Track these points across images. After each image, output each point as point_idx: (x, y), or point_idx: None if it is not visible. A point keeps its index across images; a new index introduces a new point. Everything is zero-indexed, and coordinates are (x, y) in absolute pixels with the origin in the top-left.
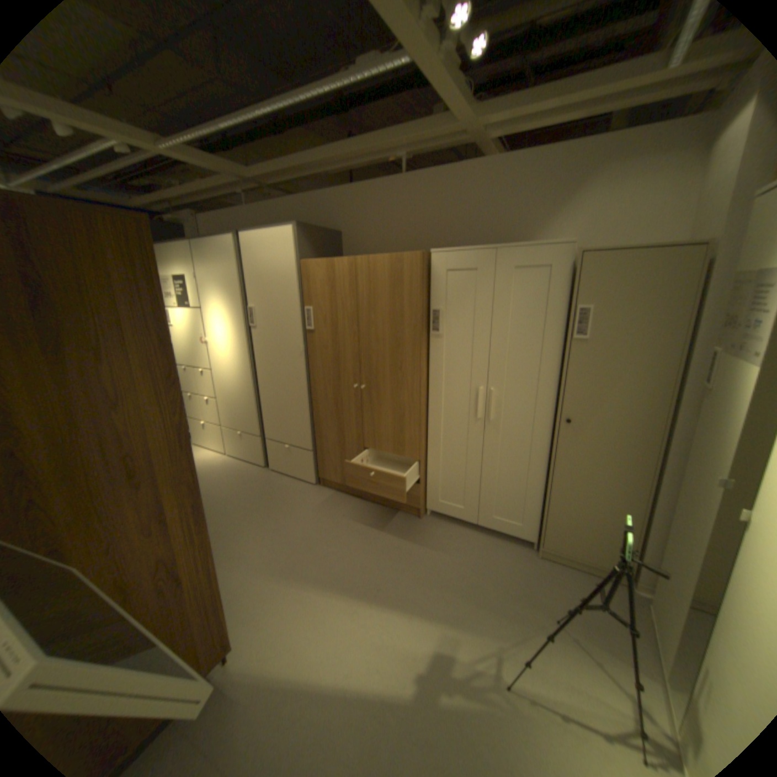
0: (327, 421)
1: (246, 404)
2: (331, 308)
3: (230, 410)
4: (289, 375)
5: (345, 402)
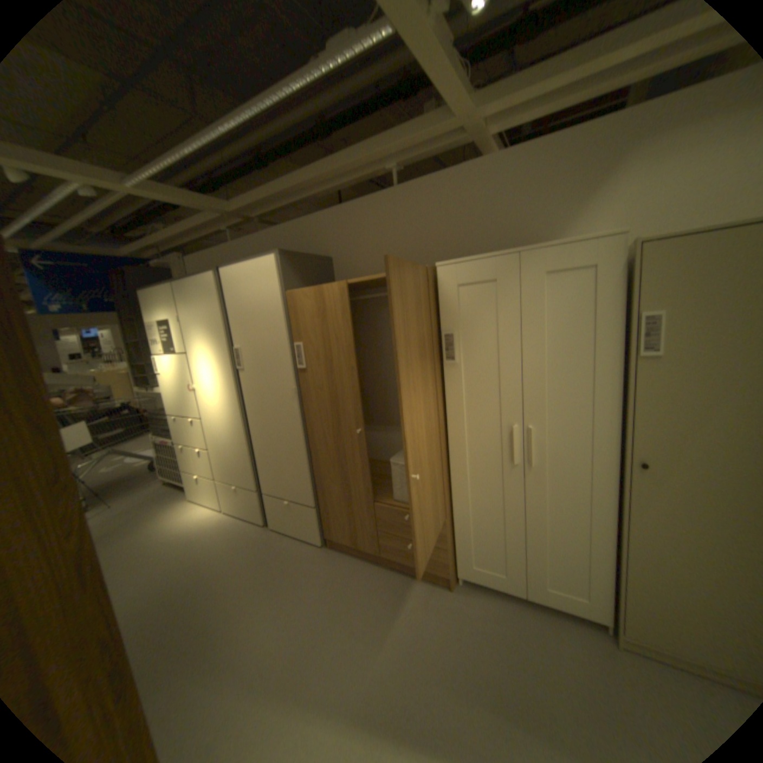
0: (329, 473)
1: (238, 455)
2: (323, 342)
3: (221, 462)
4: (282, 421)
5: (347, 449)
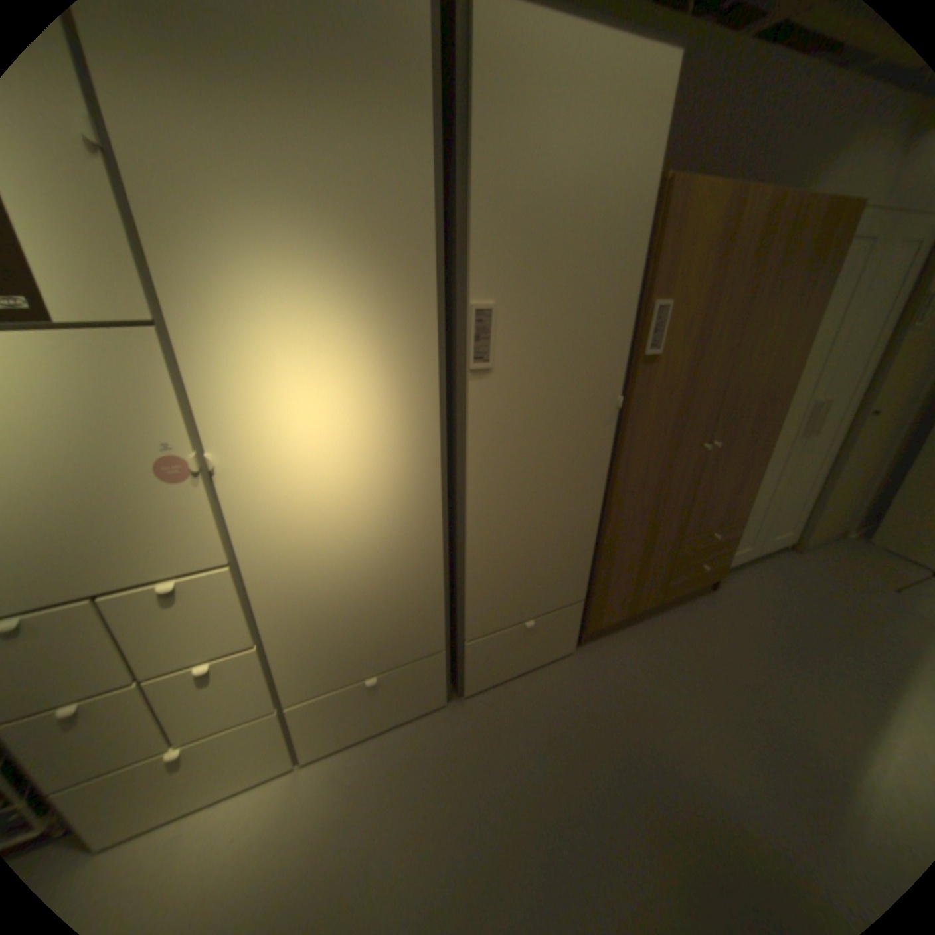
0: (631, 531)
1: (405, 599)
2: (708, 301)
3: (327, 646)
4: (568, 473)
5: (675, 481)
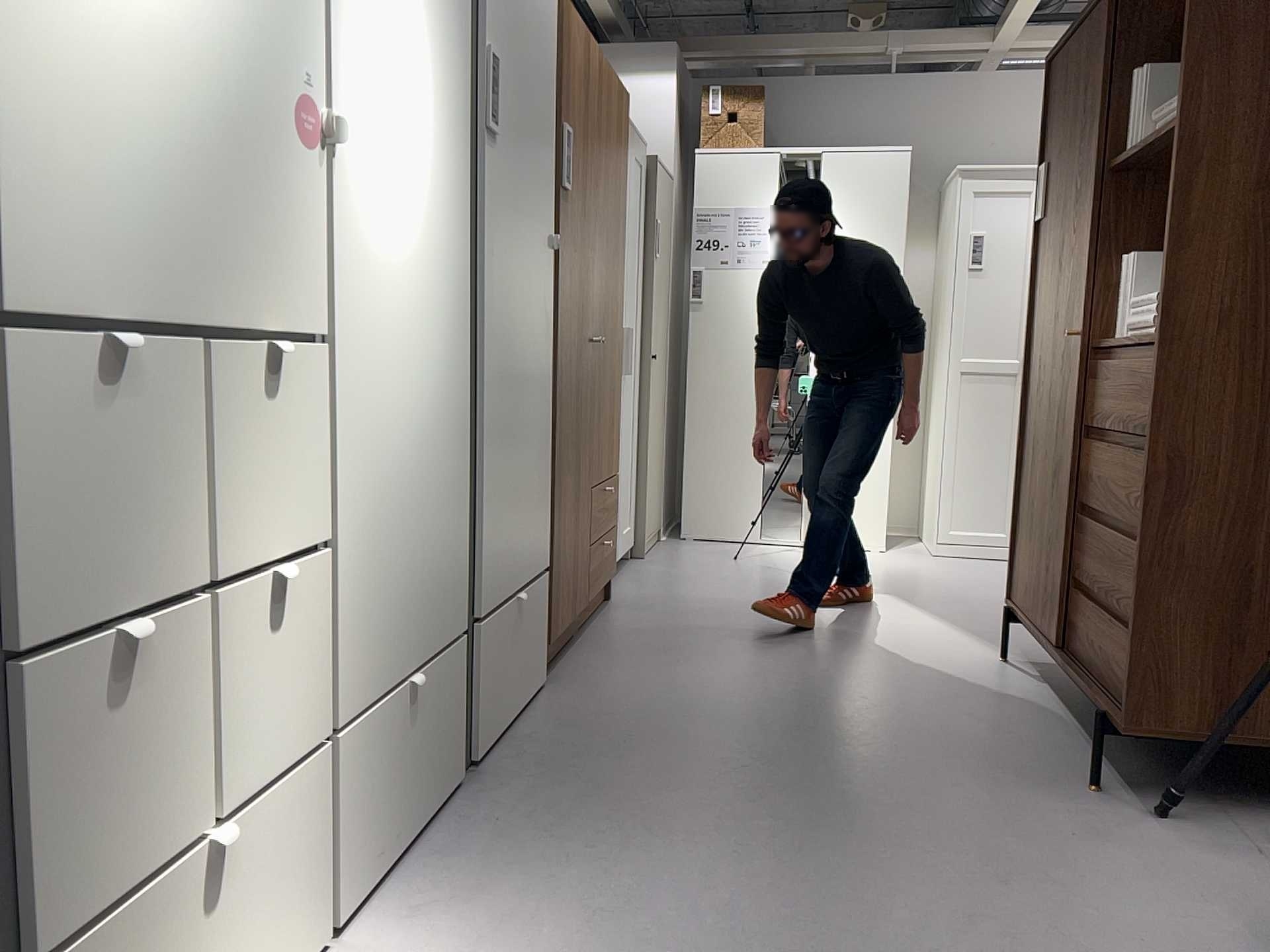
0: (563, 451)
1: (433, 495)
2: (581, 143)
3: (372, 576)
4: (529, 325)
5: (581, 382)
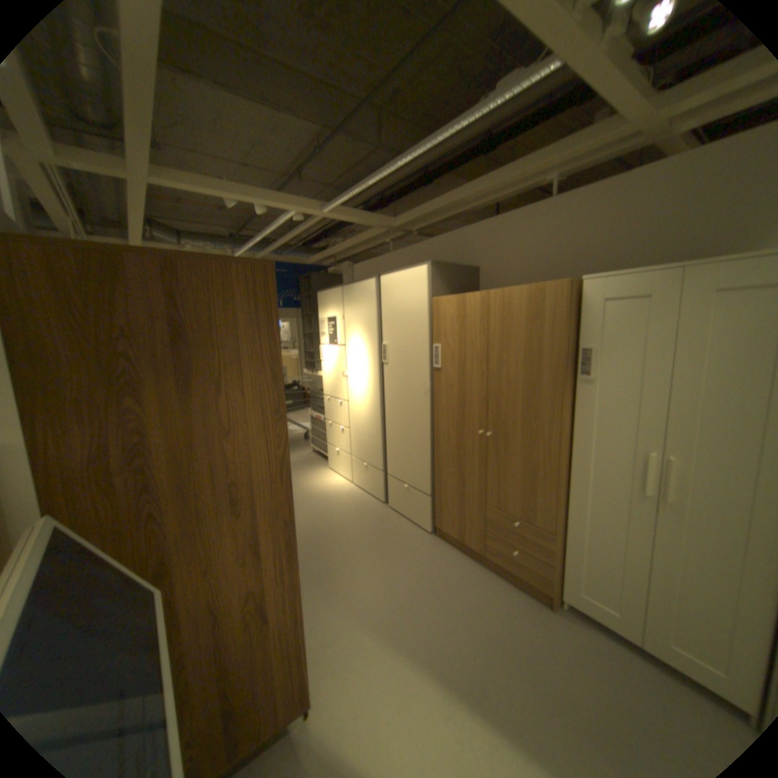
0: (448, 467)
1: (373, 437)
2: (459, 346)
3: (359, 441)
4: (413, 413)
5: (468, 448)
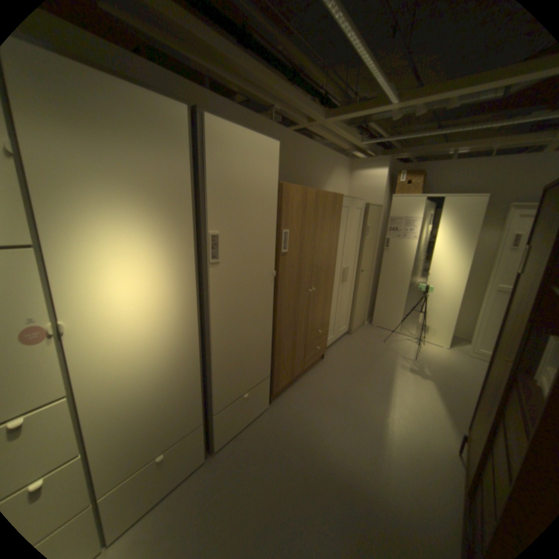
0: (286, 334)
1: (179, 395)
2: (301, 230)
3: (131, 439)
4: (256, 309)
5: (300, 307)
